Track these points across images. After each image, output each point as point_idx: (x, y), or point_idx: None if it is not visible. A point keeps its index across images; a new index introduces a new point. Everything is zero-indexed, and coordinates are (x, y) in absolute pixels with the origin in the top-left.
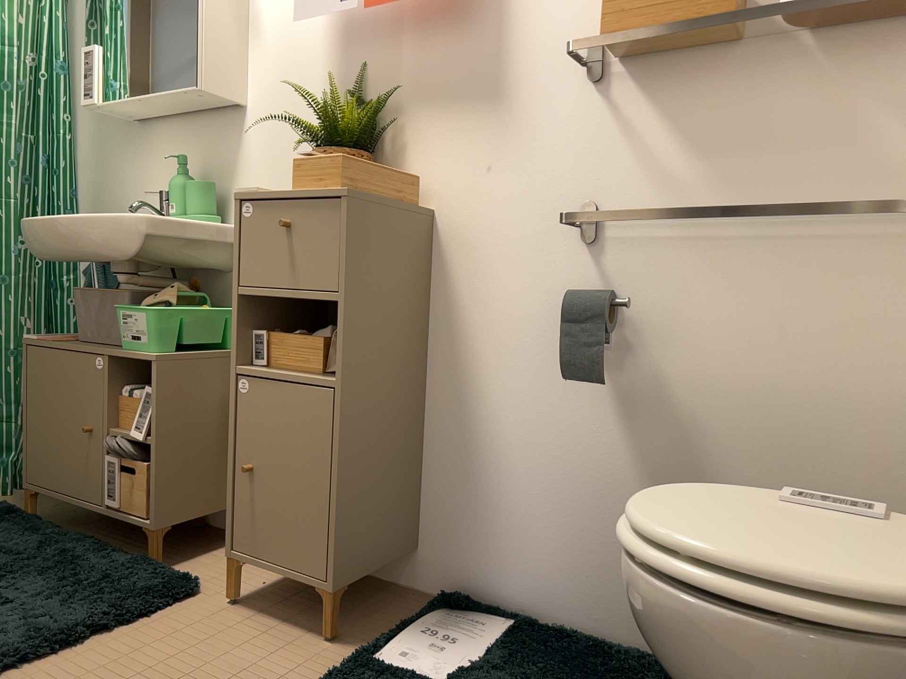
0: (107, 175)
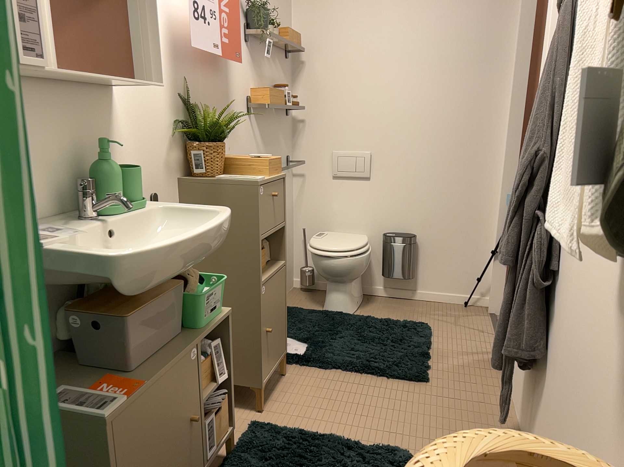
0: None
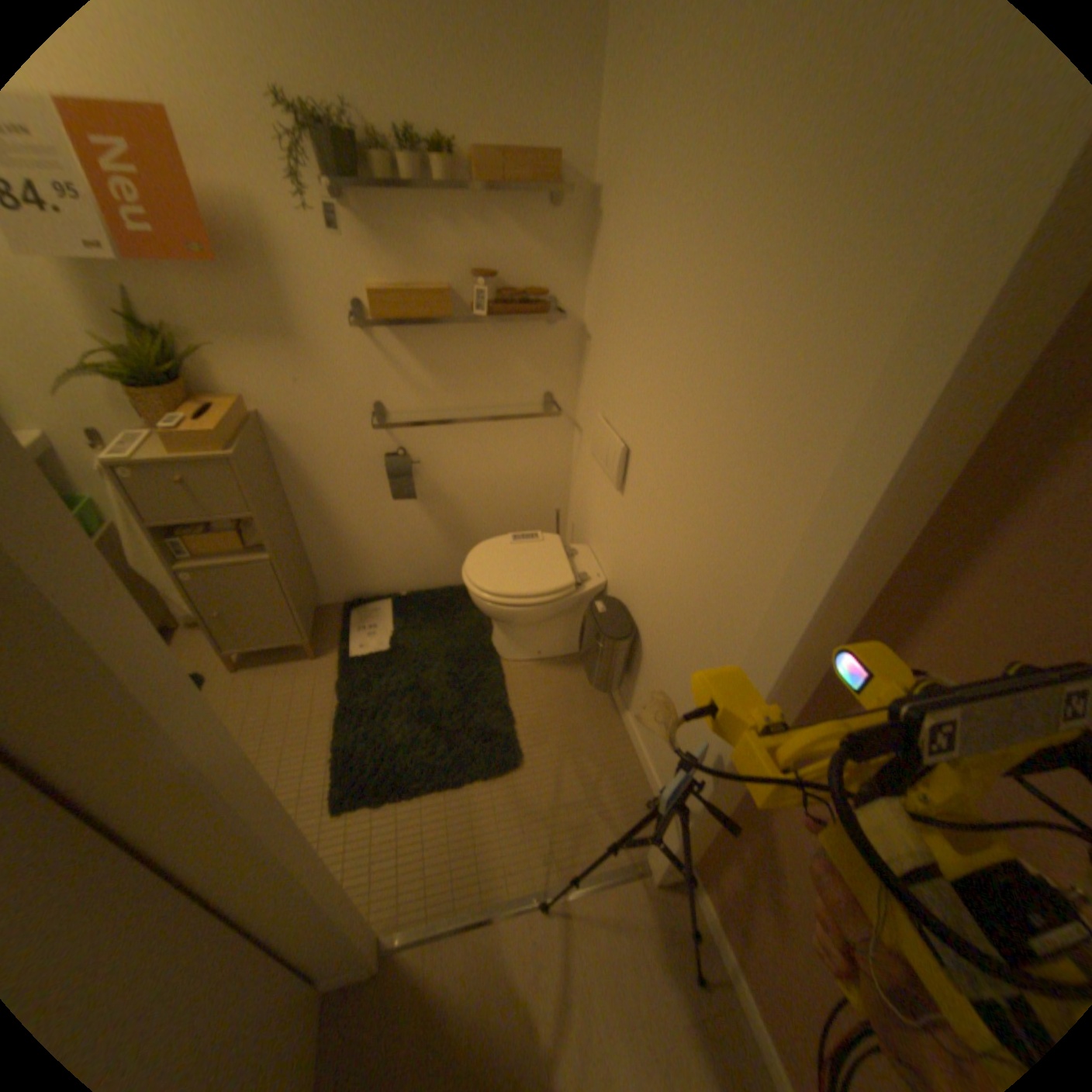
0: None
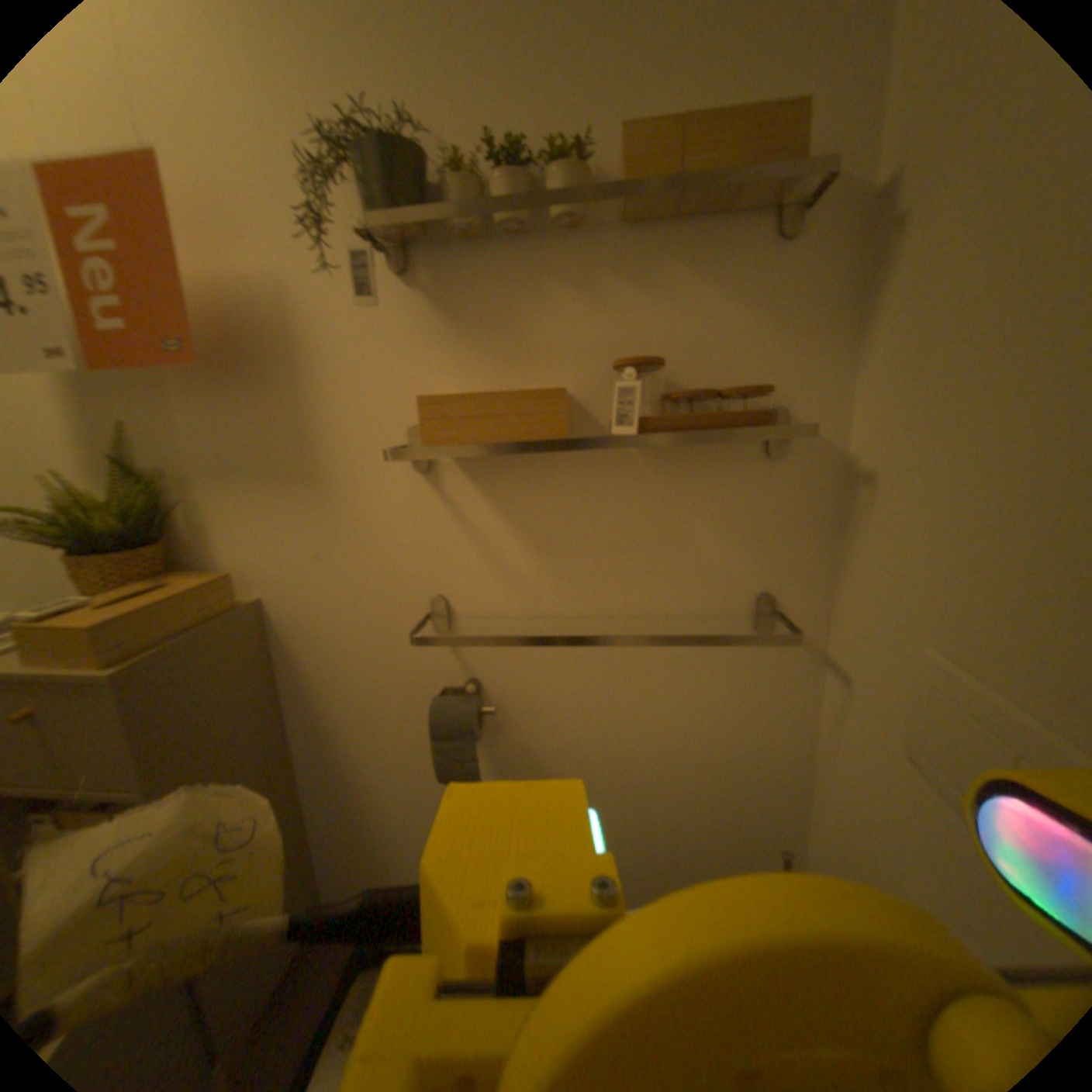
0: None
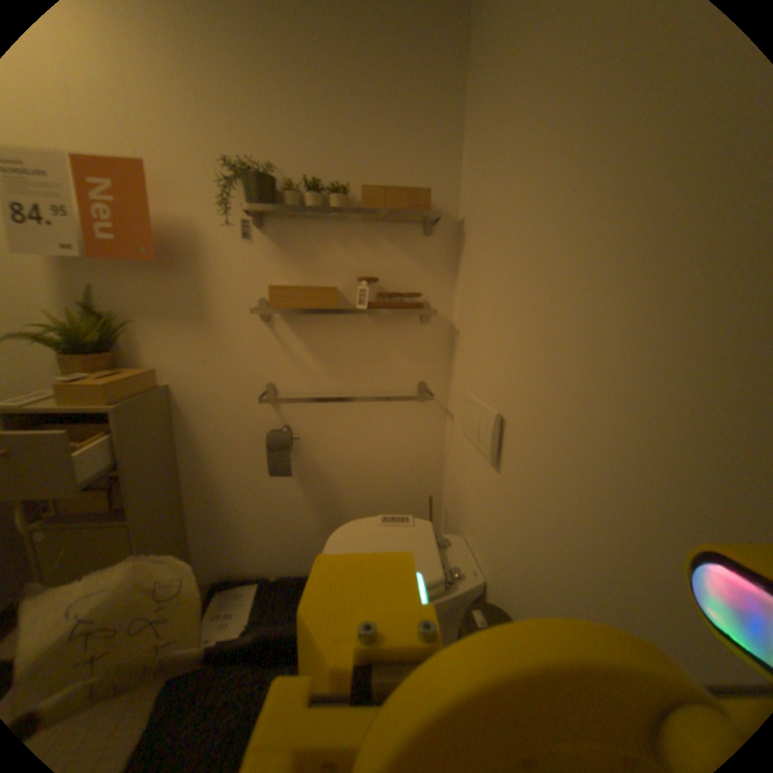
0: None
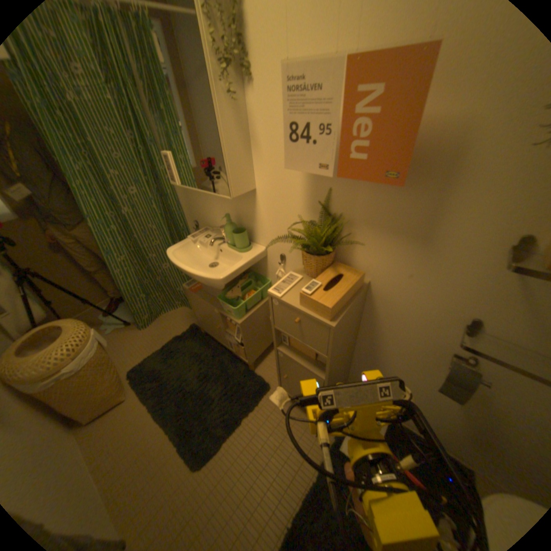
0: (186, 196)
